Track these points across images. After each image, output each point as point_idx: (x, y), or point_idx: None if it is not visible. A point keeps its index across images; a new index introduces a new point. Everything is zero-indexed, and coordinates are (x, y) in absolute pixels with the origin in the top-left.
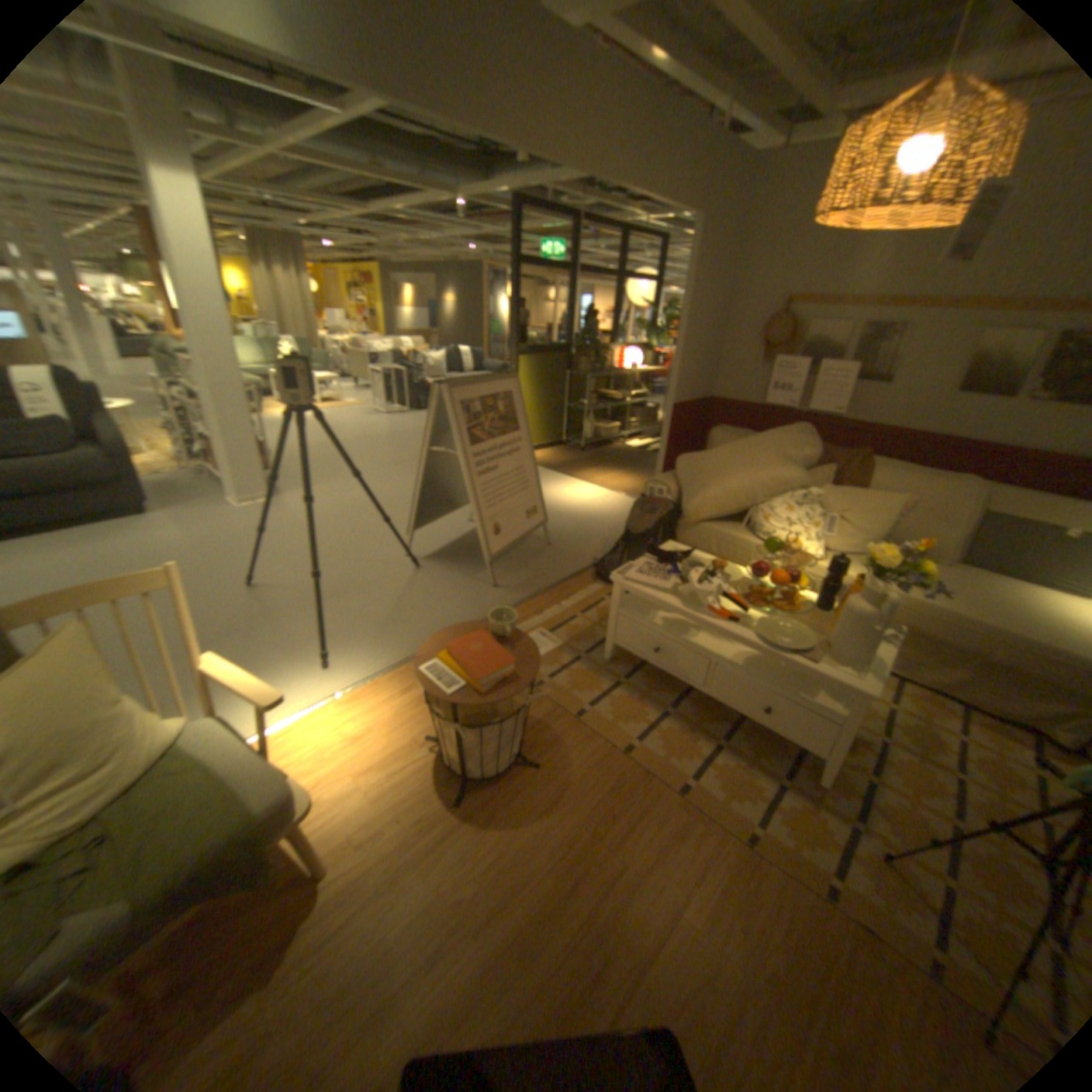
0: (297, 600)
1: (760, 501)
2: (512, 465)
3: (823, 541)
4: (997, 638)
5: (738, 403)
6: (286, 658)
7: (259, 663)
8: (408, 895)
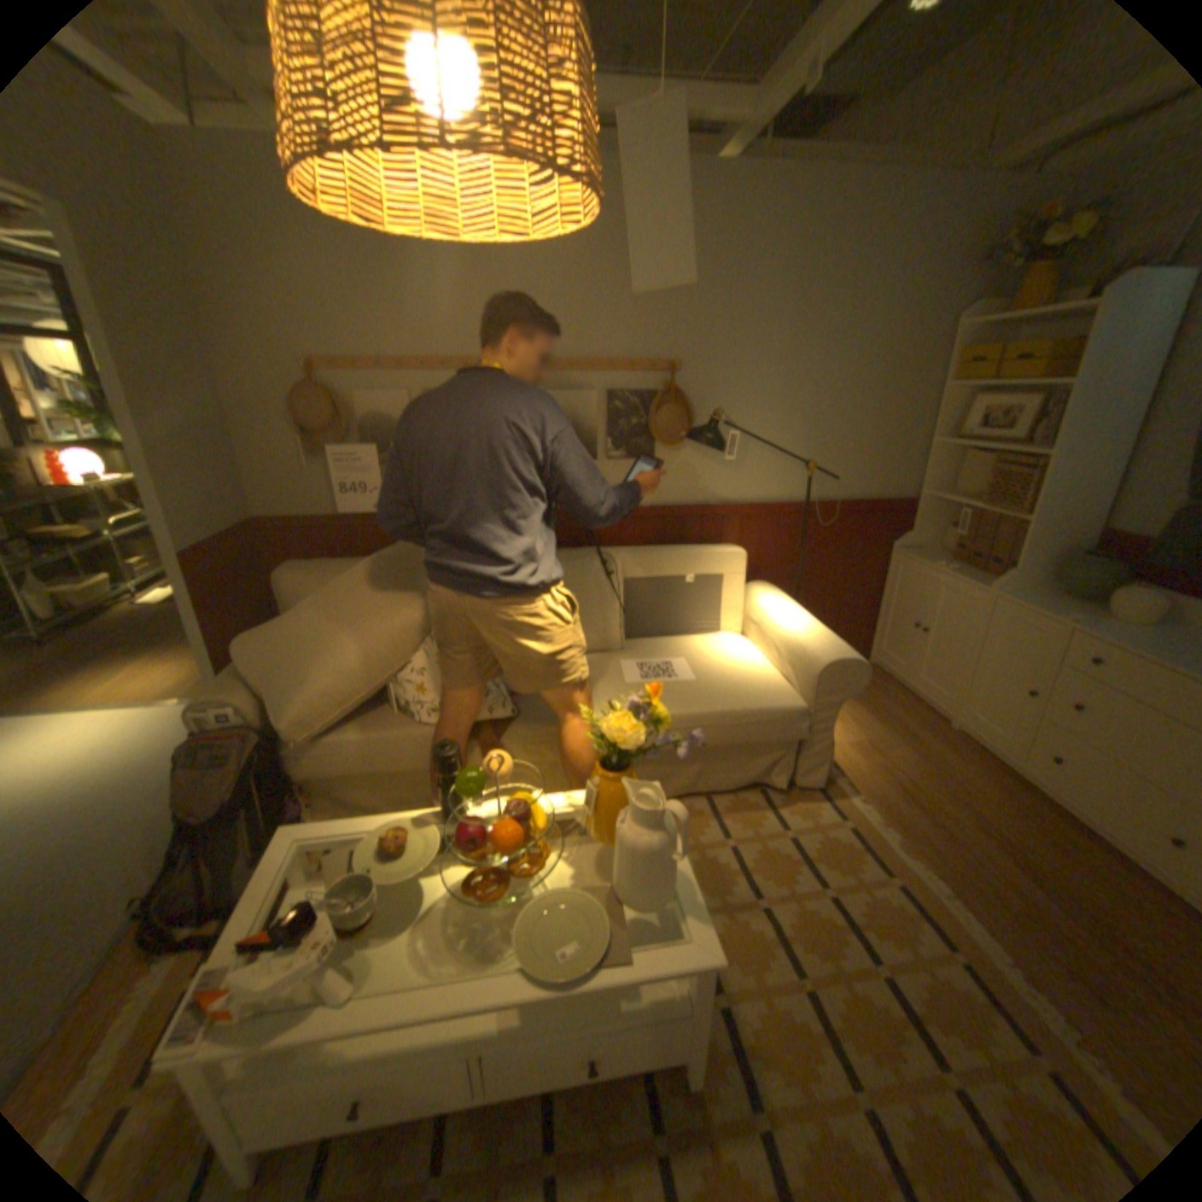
0: None
1: (399, 666)
2: None
3: (504, 688)
4: (709, 723)
5: (298, 519)
6: None
7: None
8: None
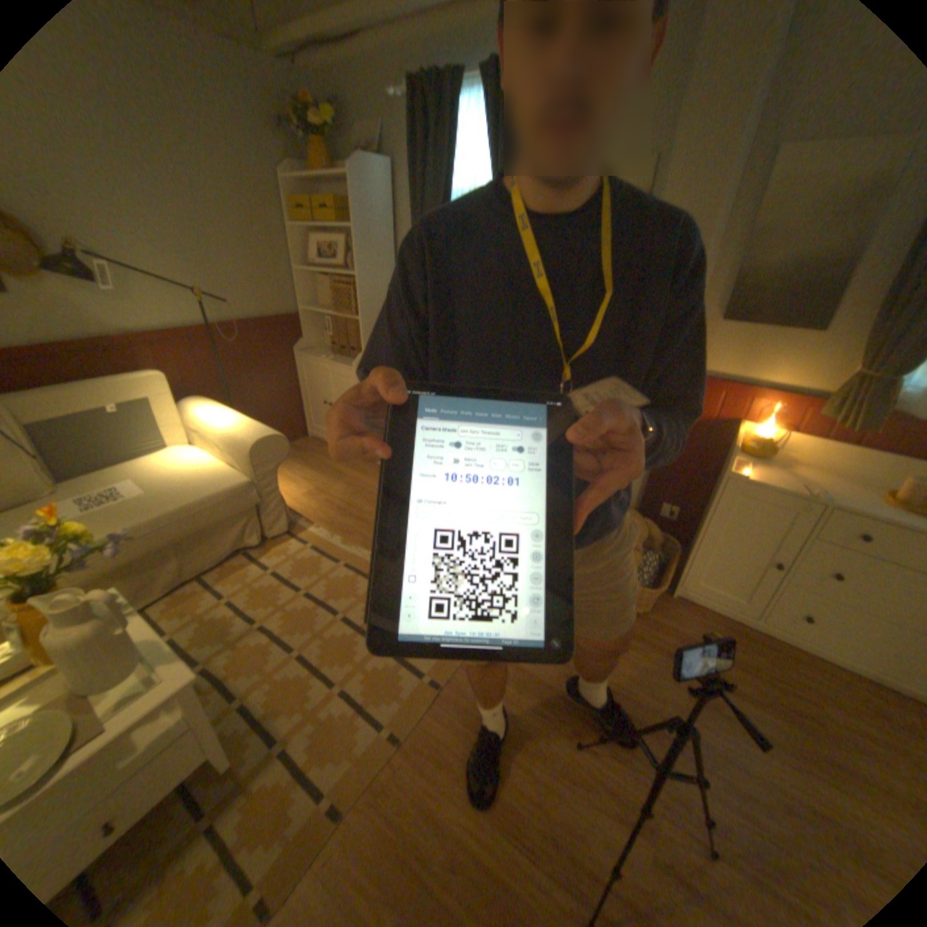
0: None
1: None
2: None
3: None
4: (165, 523)
5: None
6: None
7: None
8: None
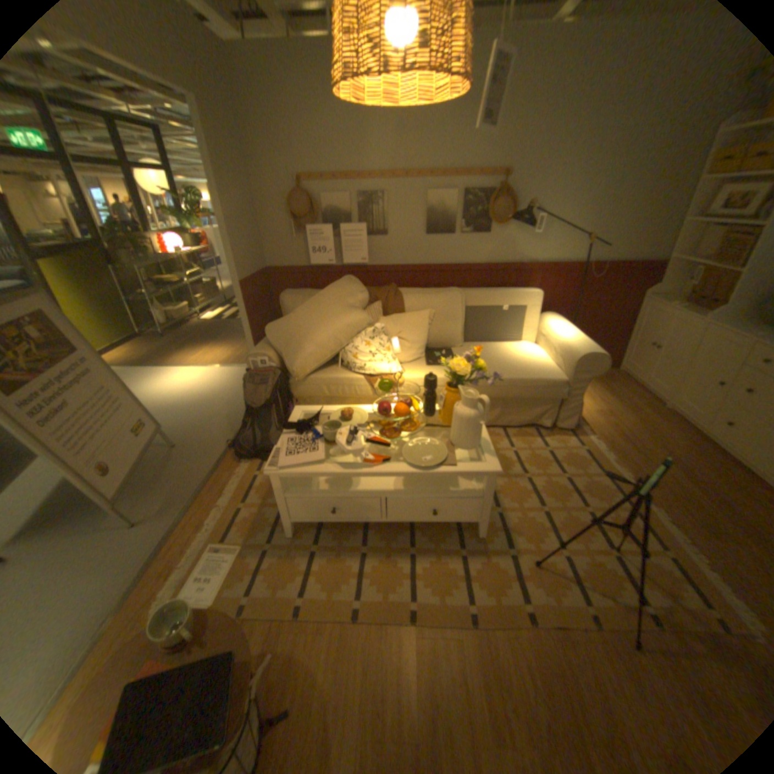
0: None
1: (343, 344)
2: (84, 391)
3: (396, 359)
4: (507, 385)
5: (289, 268)
6: None
7: None
8: None
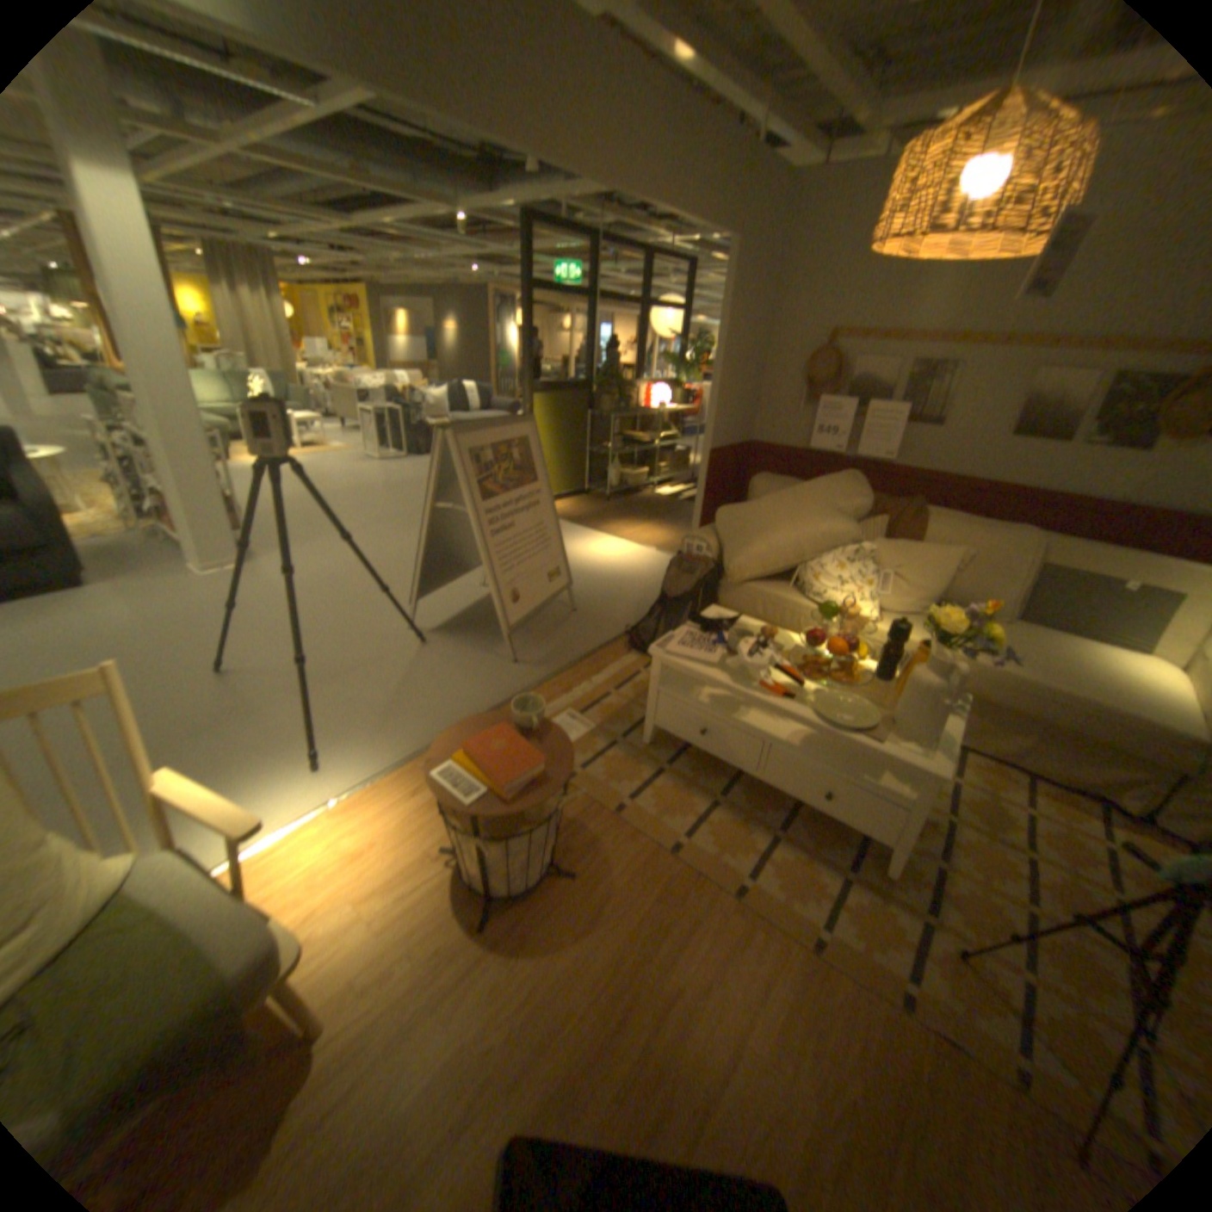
0: (276, 687)
1: (808, 557)
2: (530, 520)
3: (877, 600)
4: (1062, 702)
5: (779, 447)
6: (265, 759)
7: (231, 767)
8: (425, 1047)
